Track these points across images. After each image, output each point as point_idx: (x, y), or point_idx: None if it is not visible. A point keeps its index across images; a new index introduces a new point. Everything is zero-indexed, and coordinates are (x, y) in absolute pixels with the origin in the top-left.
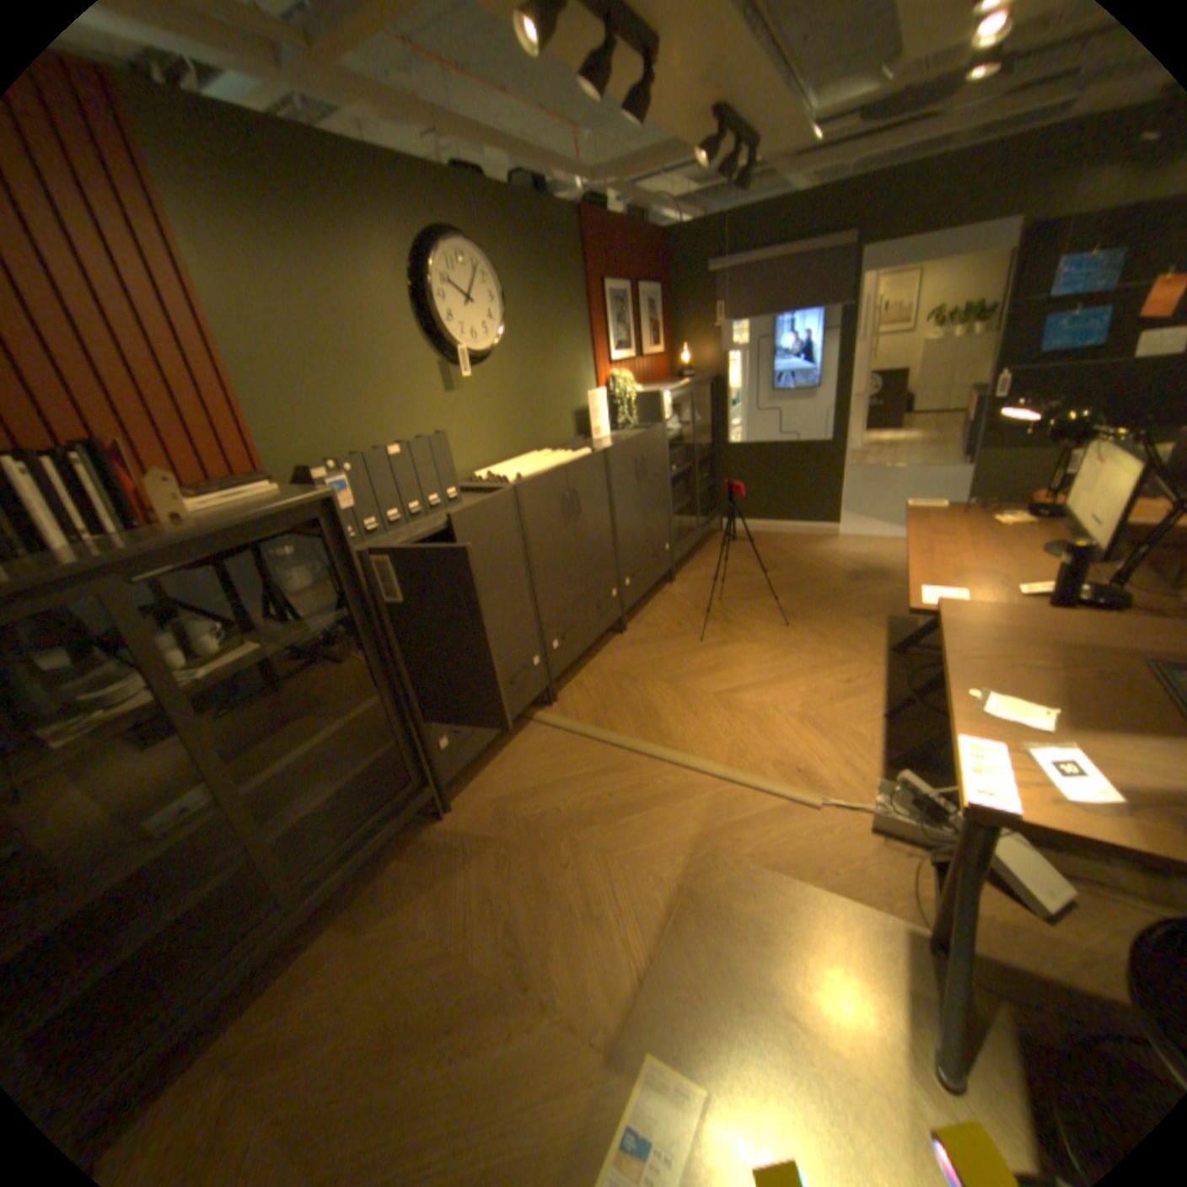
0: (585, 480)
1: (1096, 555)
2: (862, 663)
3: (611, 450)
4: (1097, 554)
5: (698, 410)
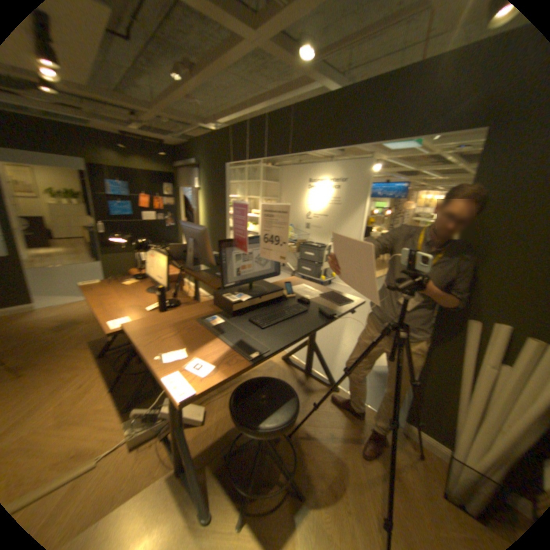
0: None
1: (164, 289)
2: (81, 373)
3: None
4: (165, 289)
5: None
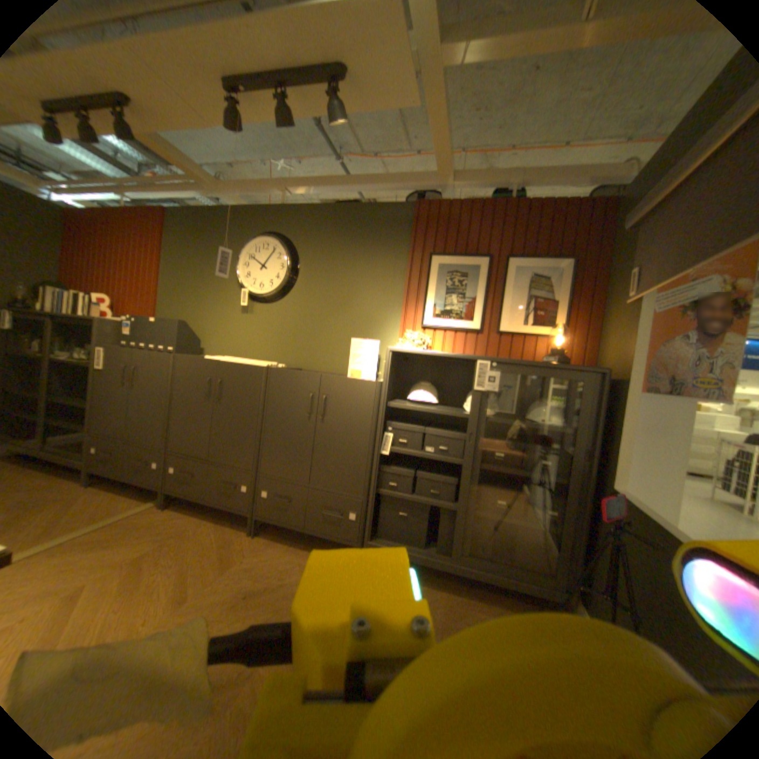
0: (236, 378)
1: None
2: None
3: (276, 369)
4: None
5: (592, 419)
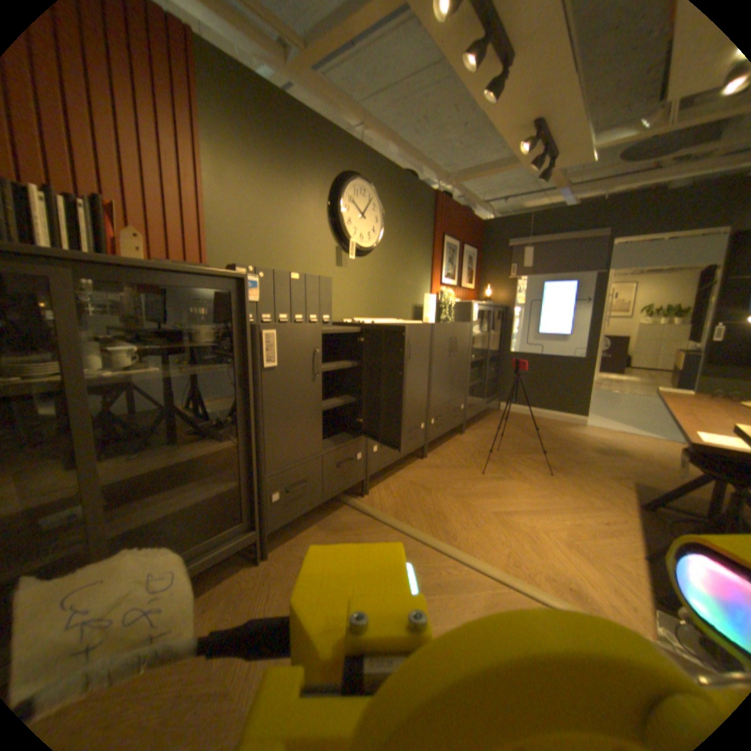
0: (416, 338)
1: None
2: (618, 512)
3: (436, 325)
4: None
5: (492, 327)
